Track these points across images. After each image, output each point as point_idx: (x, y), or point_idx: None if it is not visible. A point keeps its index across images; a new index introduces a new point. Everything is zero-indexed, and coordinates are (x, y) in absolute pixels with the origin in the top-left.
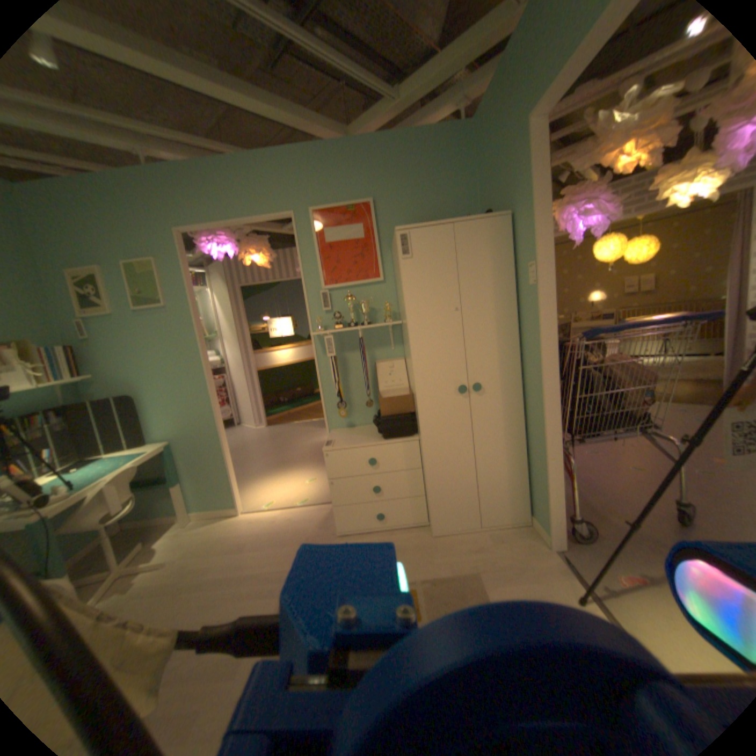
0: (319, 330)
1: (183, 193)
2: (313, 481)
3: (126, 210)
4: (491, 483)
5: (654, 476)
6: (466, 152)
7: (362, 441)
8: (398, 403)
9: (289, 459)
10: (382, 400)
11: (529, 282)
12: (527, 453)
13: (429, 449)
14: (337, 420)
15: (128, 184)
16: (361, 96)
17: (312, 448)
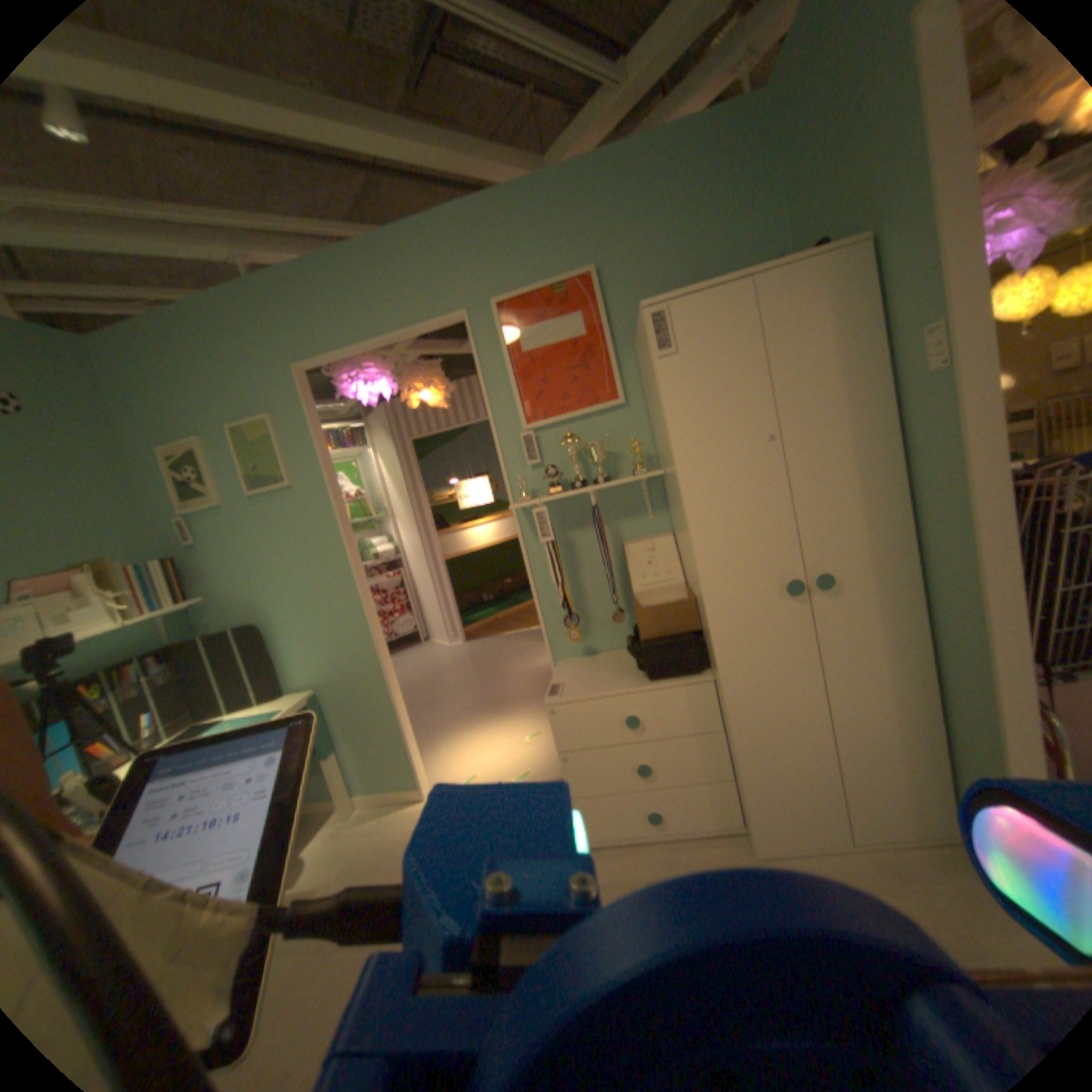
0: (524, 498)
1: (302, 308)
2: (536, 736)
3: (227, 347)
4: (869, 761)
5: None
6: (758, 149)
7: (612, 685)
8: (671, 615)
9: (498, 697)
10: (641, 611)
11: (931, 364)
12: (943, 703)
13: (739, 701)
14: (567, 643)
15: (225, 308)
16: (562, 106)
17: (532, 677)
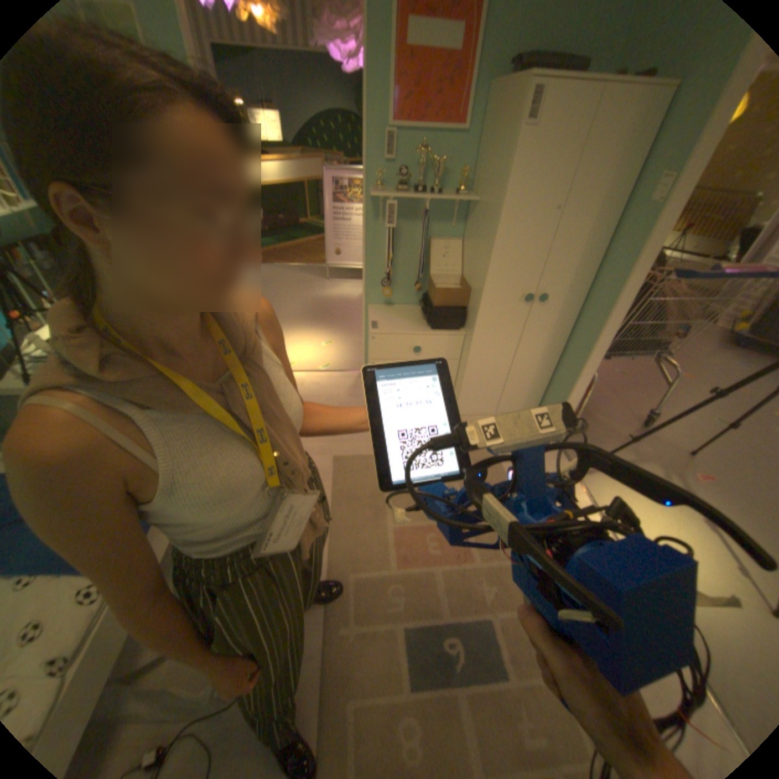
0: (379, 188)
1: None
2: (329, 344)
3: None
4: (518, 381)
5: (634, 381)
6: None
7: (409, 328)
8: (454, 296)
9: (295, 314)
10: (439, 290)
11: (653, 196)
12: (558, 361)
13: (477, 348)
14: (376, 295)
15: None
16: None
17: (317, 304)
